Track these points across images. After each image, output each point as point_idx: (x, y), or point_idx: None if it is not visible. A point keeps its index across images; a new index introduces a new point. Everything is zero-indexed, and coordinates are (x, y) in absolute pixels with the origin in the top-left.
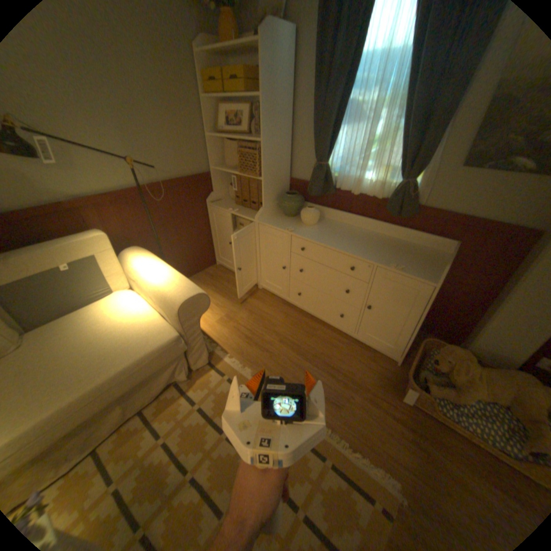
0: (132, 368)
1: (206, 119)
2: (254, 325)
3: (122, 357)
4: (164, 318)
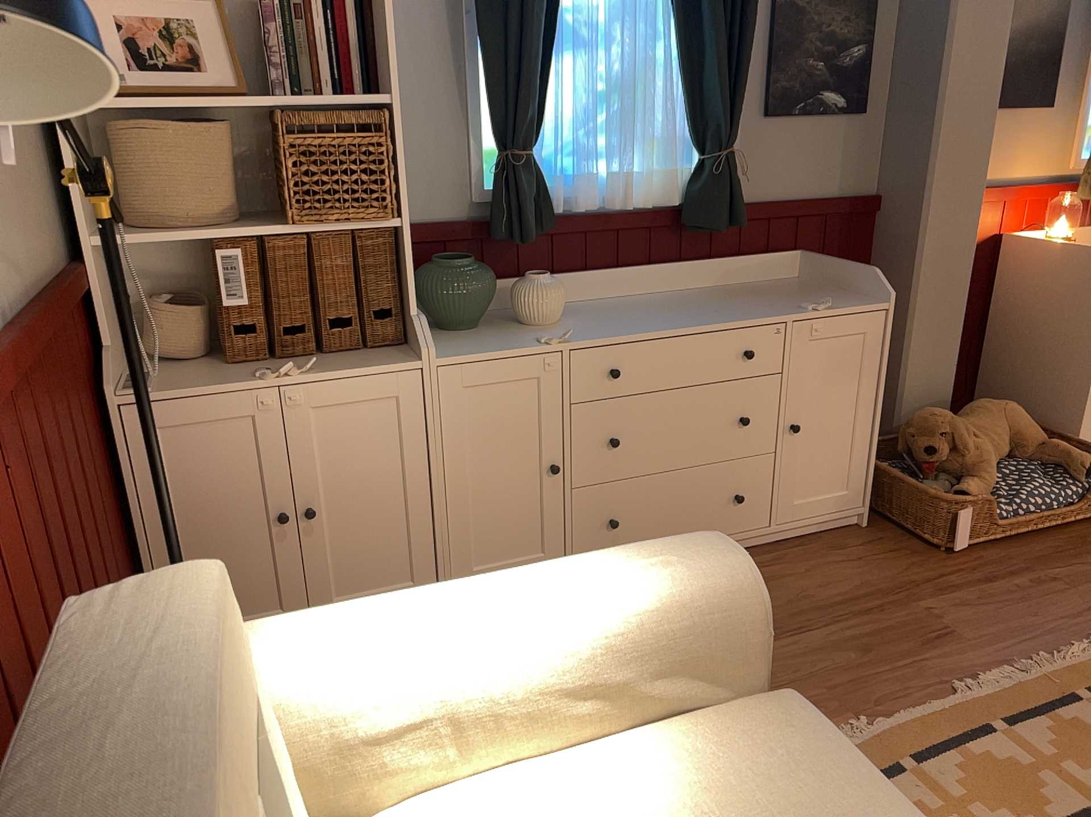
0: None
1: None
2: None
3: None
4: (682, 716)
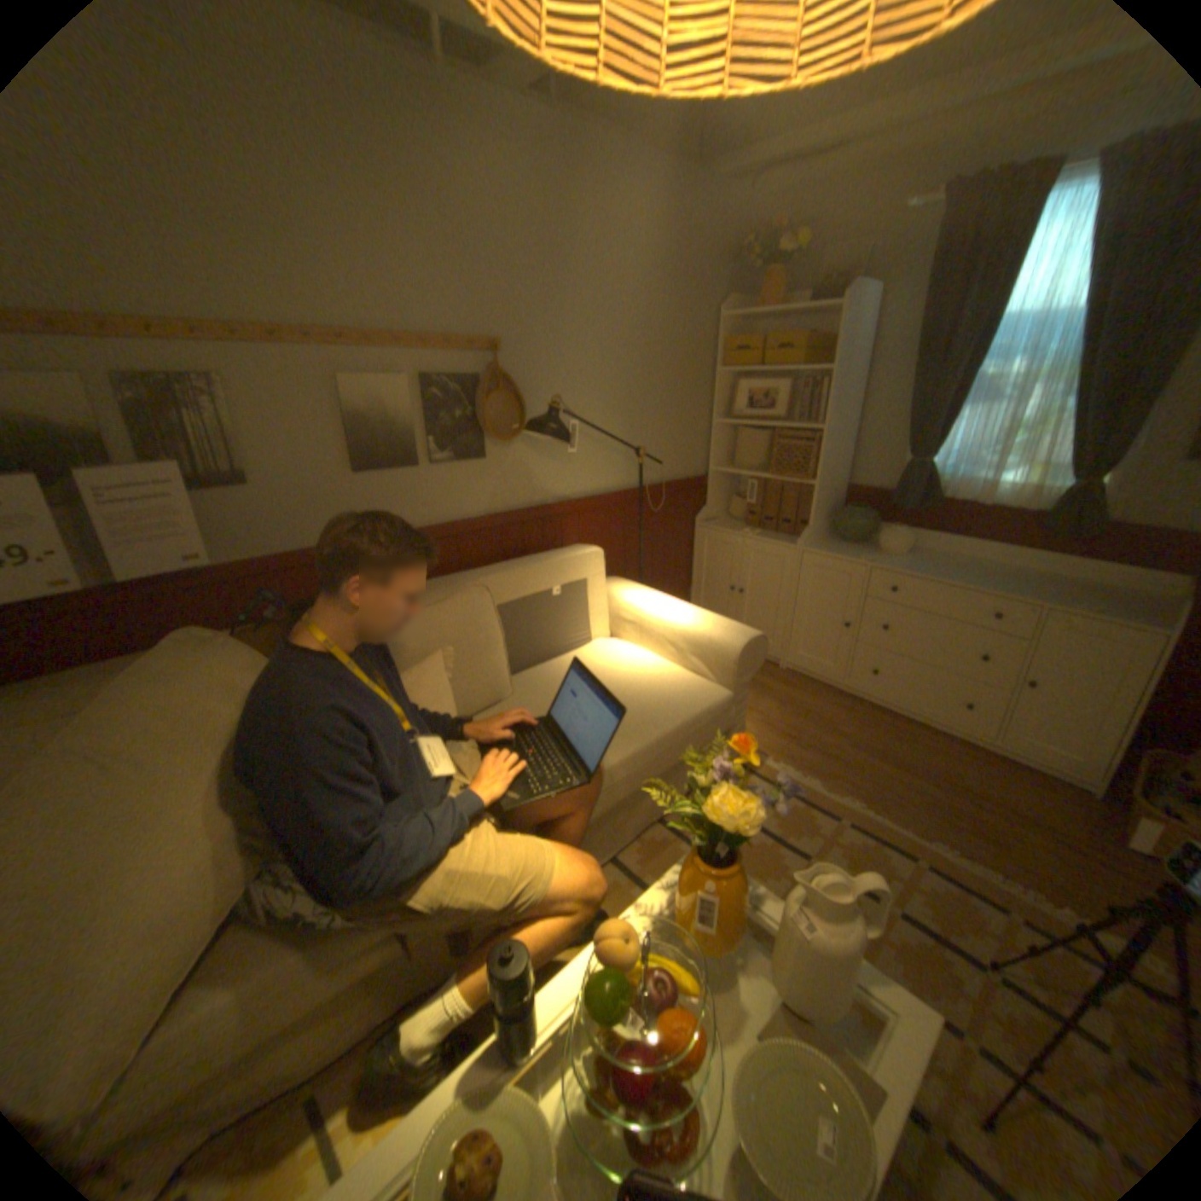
0: (691, 728)
1: (717, 403)
2: (796, 723)
3: (673, 711)
4: (698, 674)
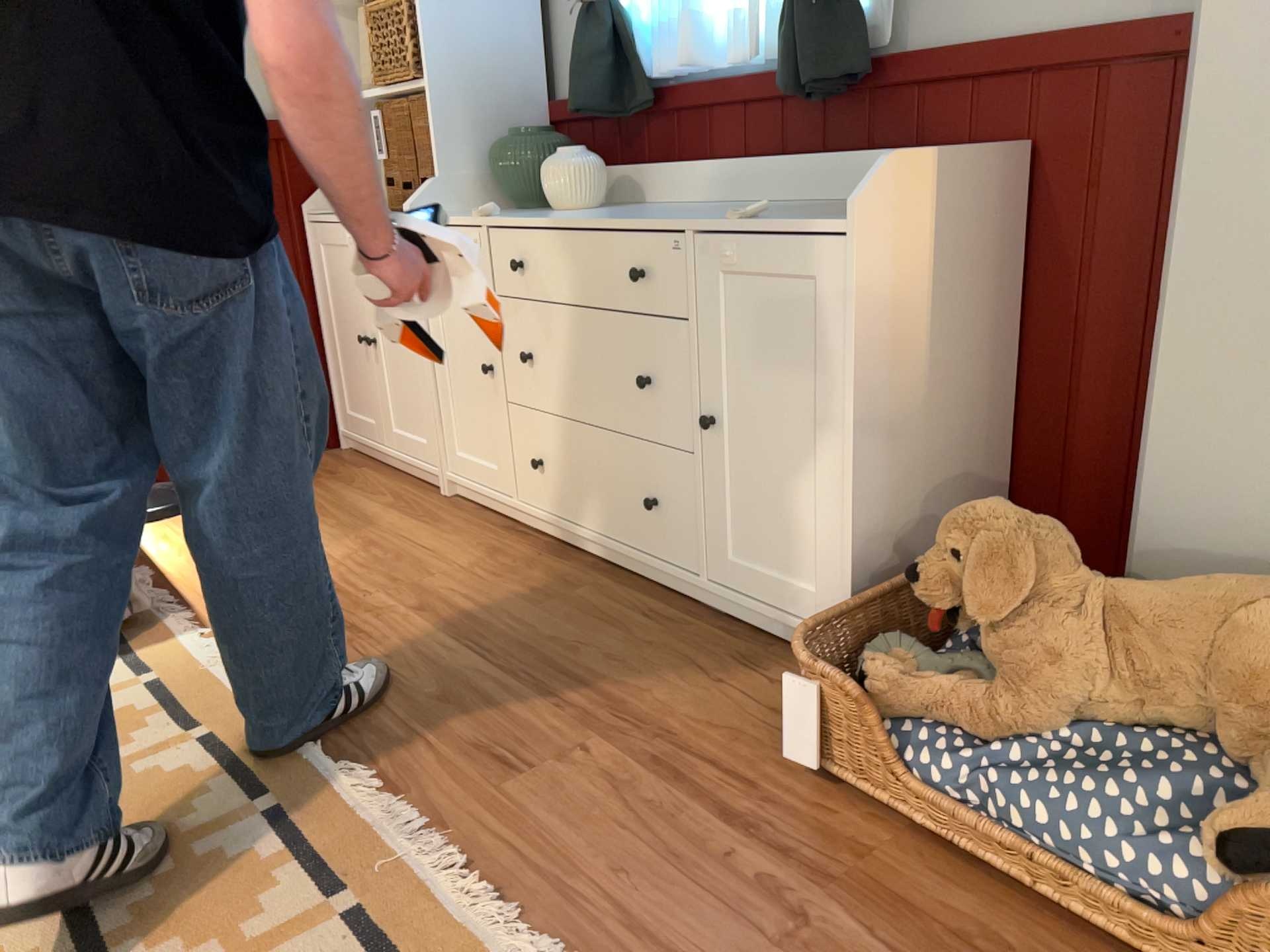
0: None
1: None
2: (353, 573)
3: None
4: None
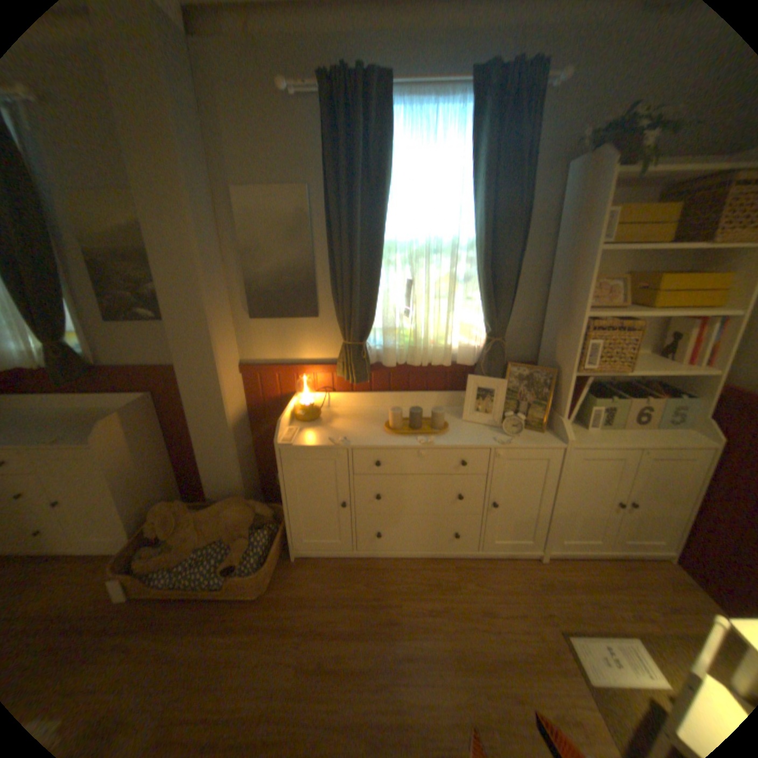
0: None
1: None
2: None
3: None
4: None
